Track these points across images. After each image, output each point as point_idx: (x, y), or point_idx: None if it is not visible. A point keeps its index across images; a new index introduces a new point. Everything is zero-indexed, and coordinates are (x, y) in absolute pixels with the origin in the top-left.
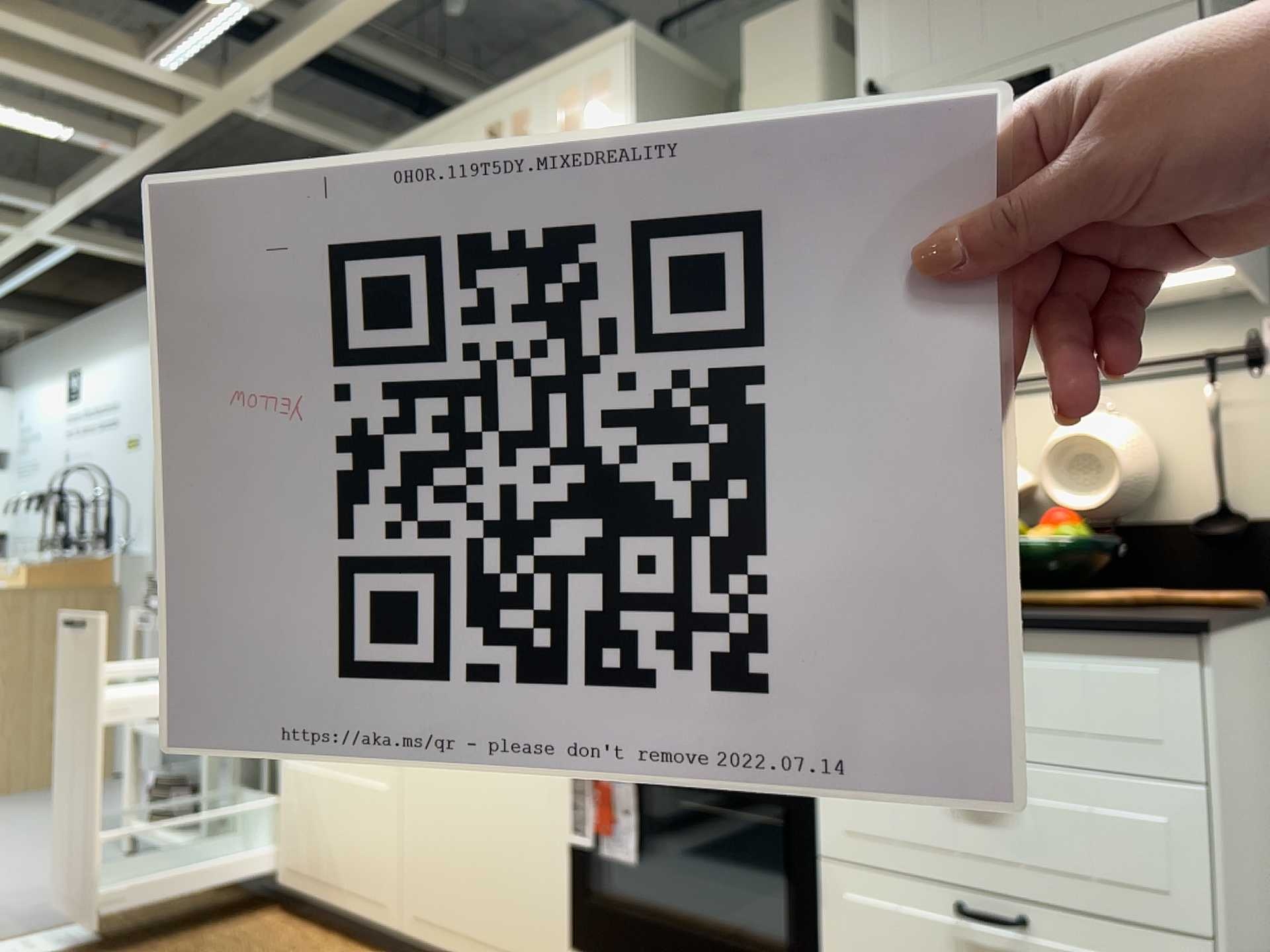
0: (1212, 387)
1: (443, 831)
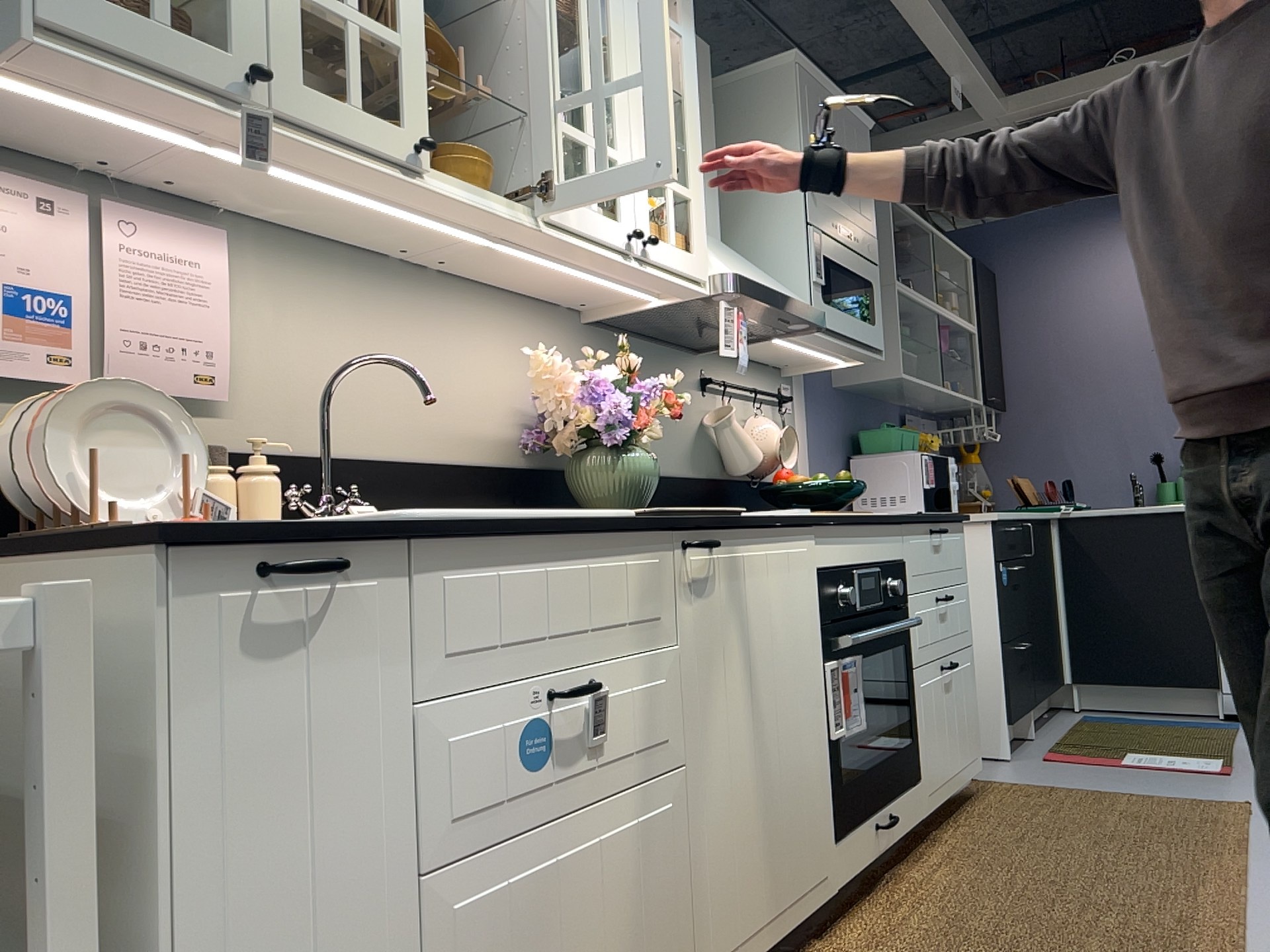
0: (779, 413)
1: (740, 812)
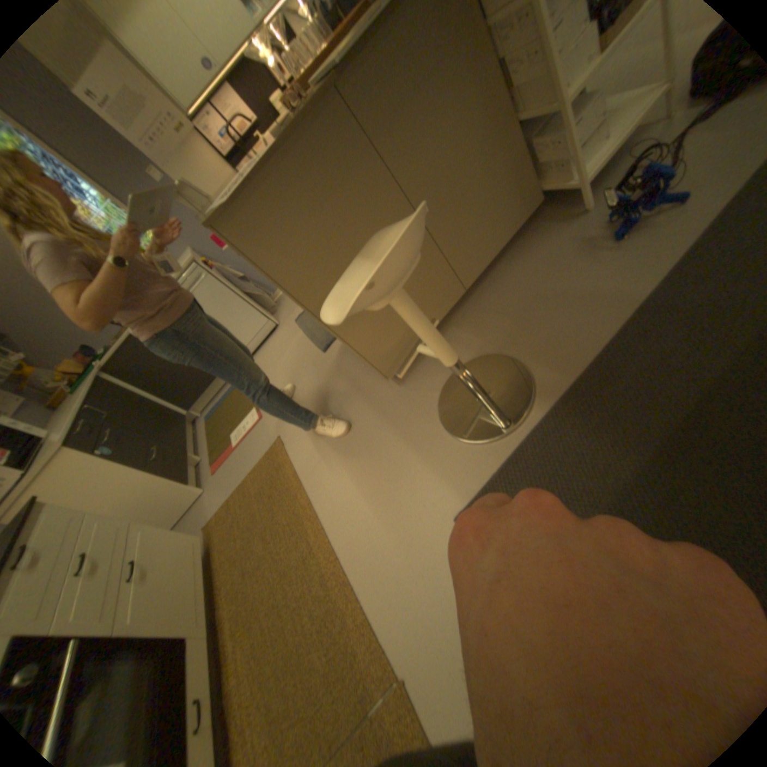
0: None
1: None
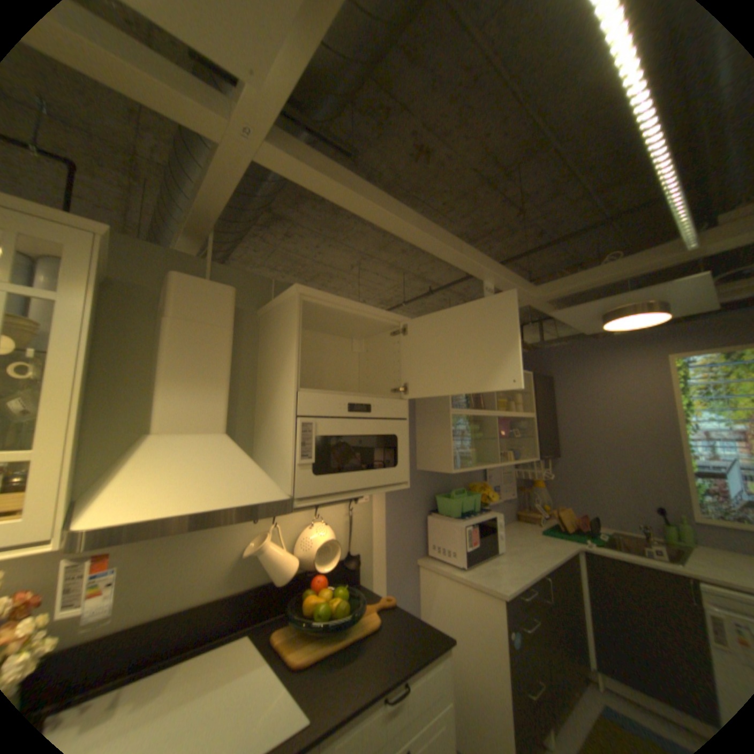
0: (347, 509)
1: None
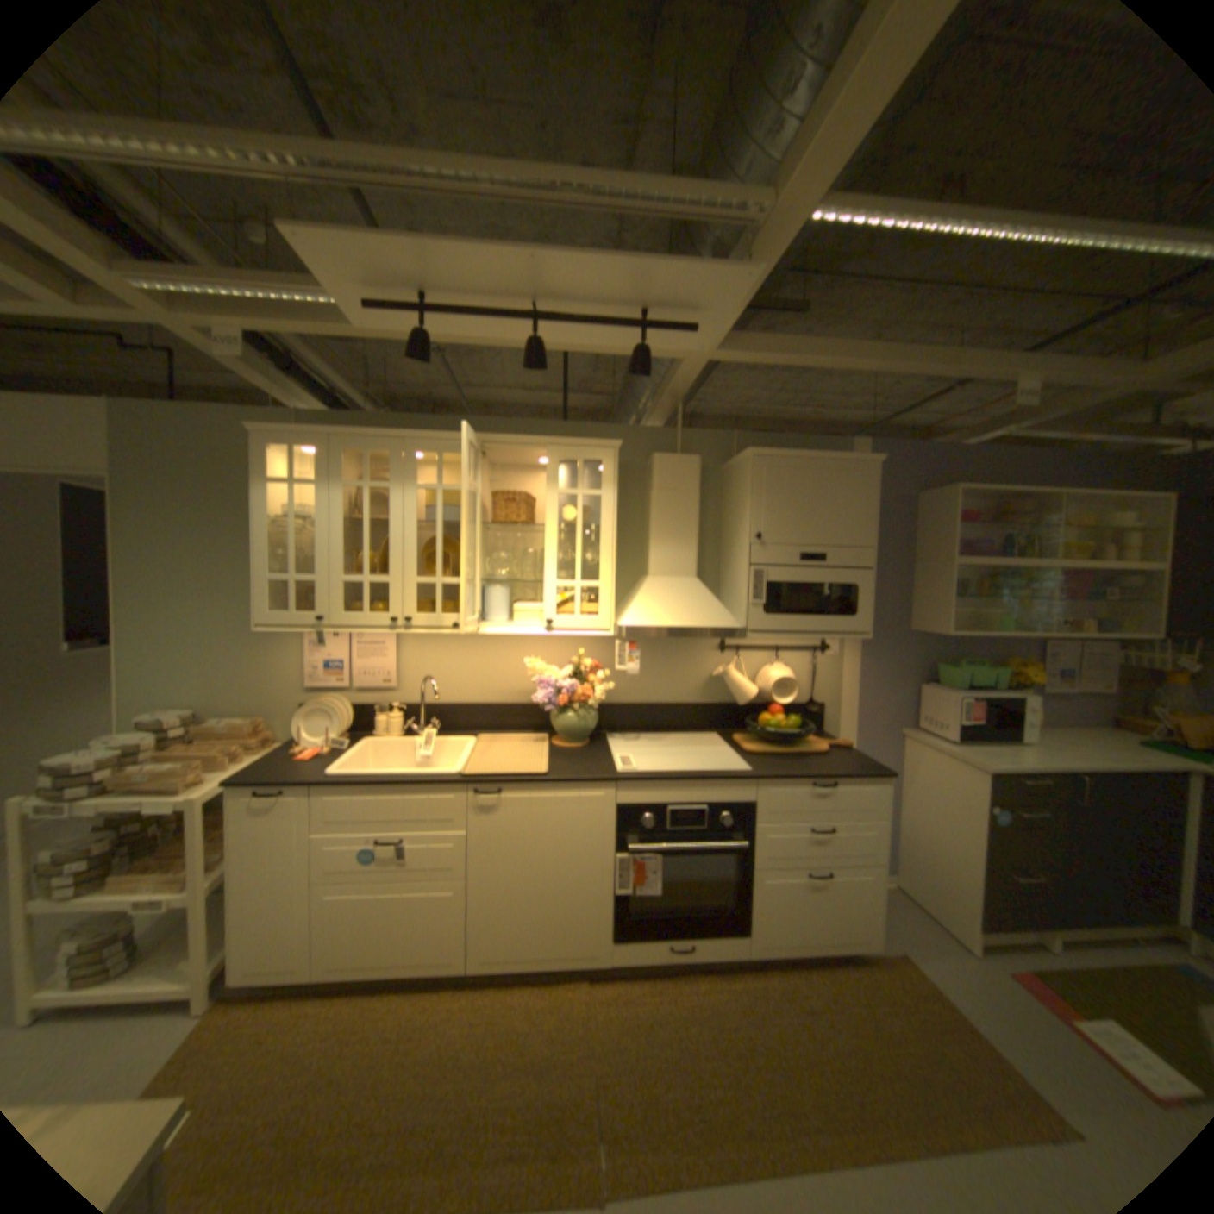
0: (812, 658)
1: (510, 908)
